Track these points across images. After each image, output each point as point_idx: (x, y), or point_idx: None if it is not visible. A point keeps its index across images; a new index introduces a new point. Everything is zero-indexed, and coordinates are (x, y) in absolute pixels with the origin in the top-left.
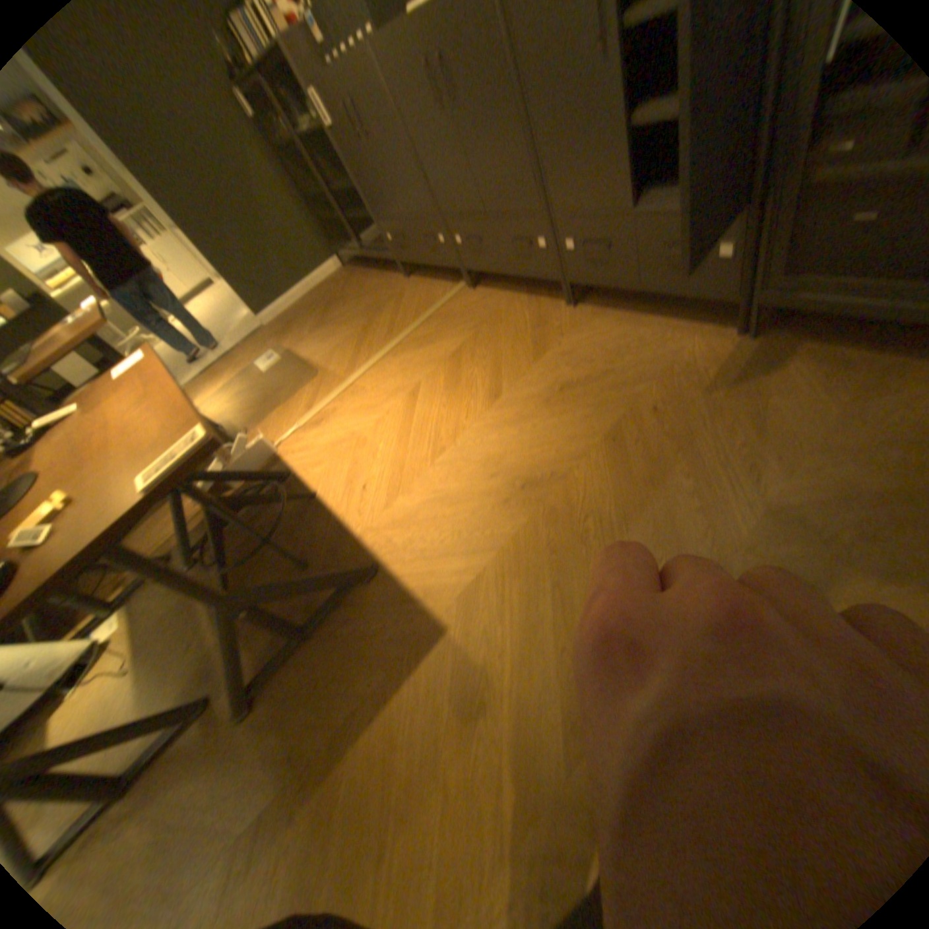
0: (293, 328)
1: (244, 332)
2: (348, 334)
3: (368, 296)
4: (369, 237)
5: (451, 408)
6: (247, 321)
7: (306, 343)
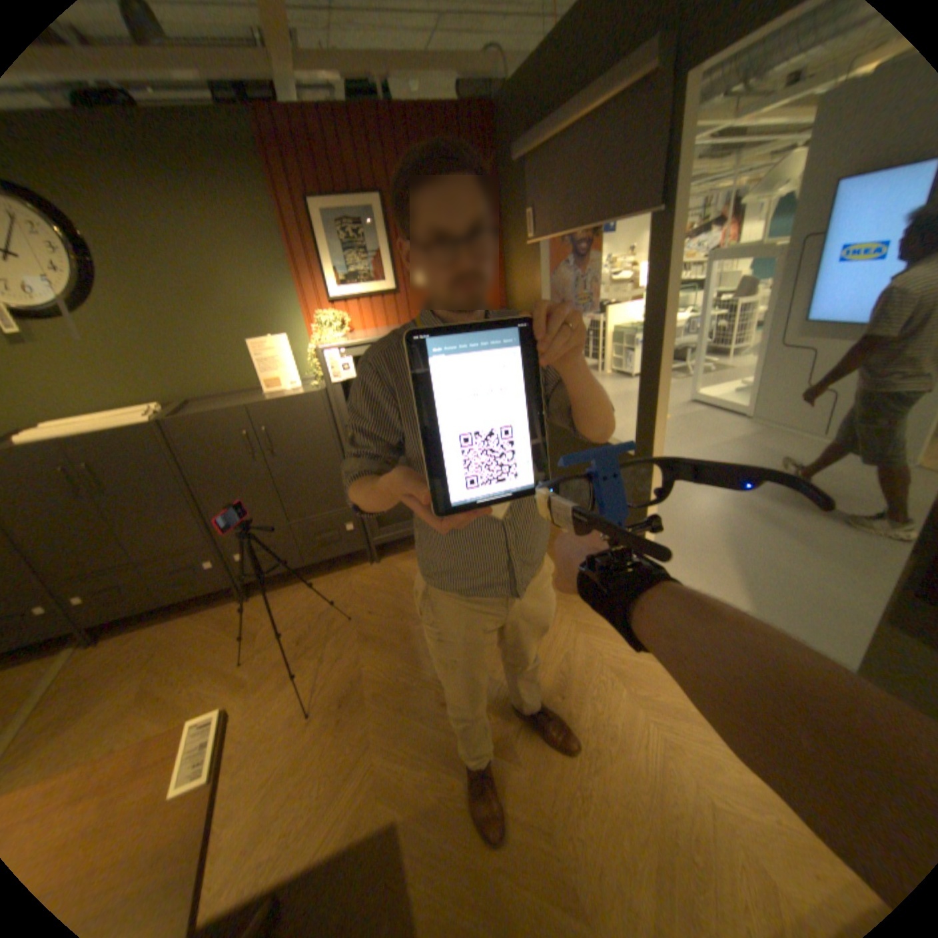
0: None
1: None
2: None
3: None
4: None
5: None
6: None
7: None
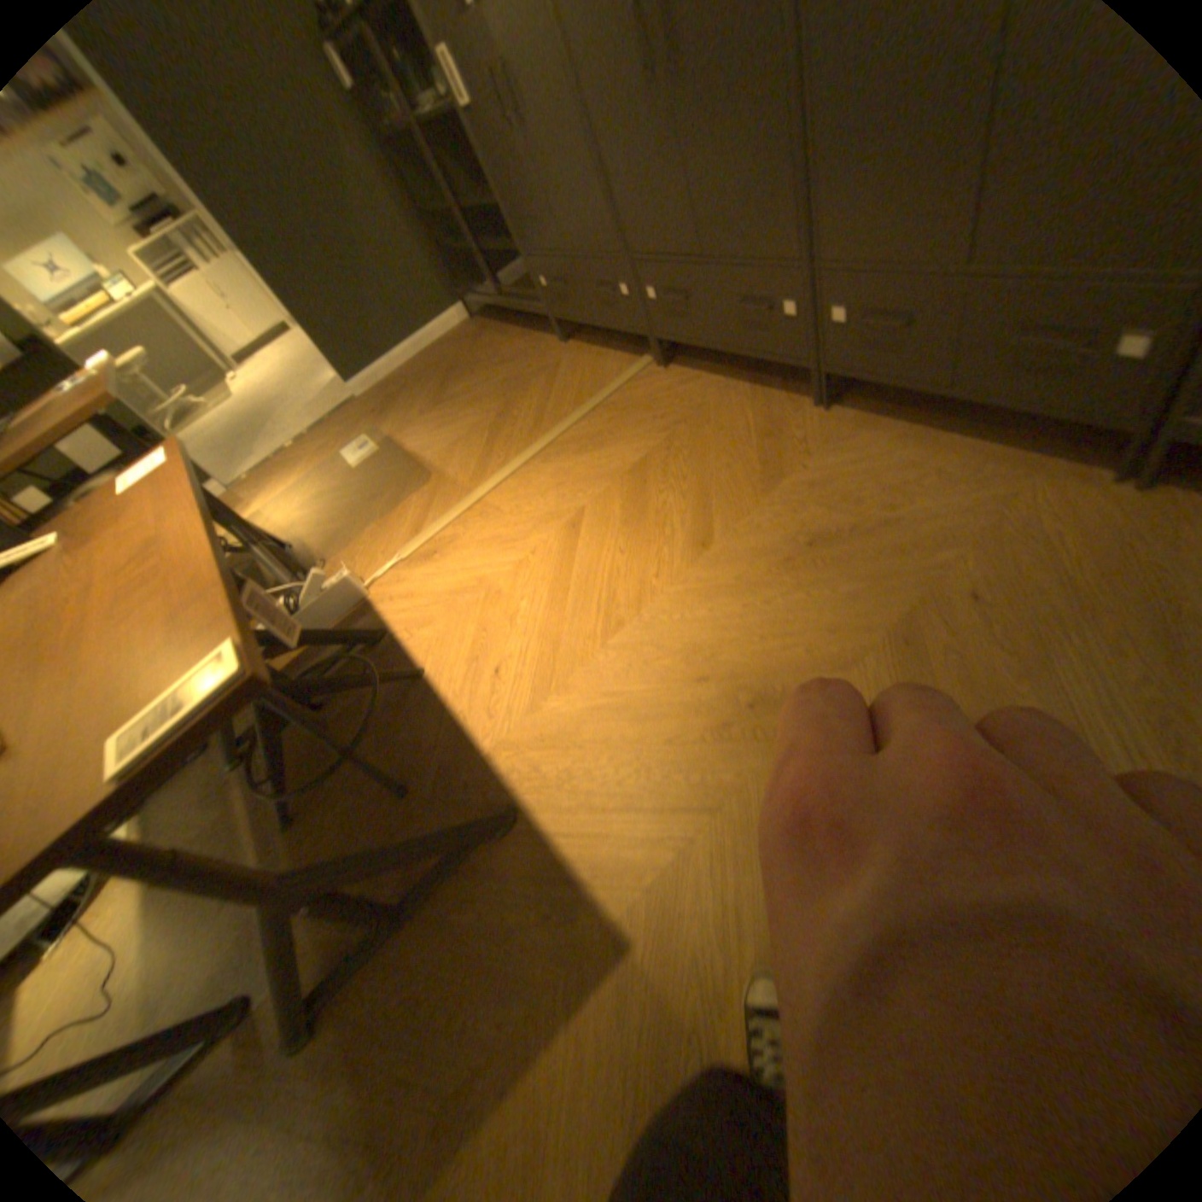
0: (396, 407)
1: (327, 407)
2: (475, 423)
3: (505, 367)
4: (510, 281)
5: (632, 557)
6: (332, 391)
7: (414, 432)
